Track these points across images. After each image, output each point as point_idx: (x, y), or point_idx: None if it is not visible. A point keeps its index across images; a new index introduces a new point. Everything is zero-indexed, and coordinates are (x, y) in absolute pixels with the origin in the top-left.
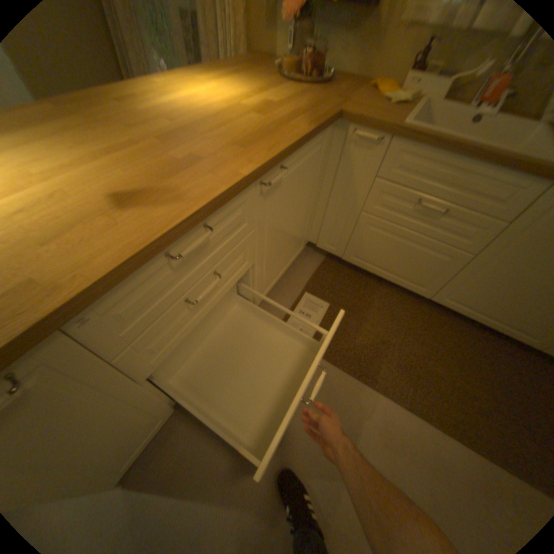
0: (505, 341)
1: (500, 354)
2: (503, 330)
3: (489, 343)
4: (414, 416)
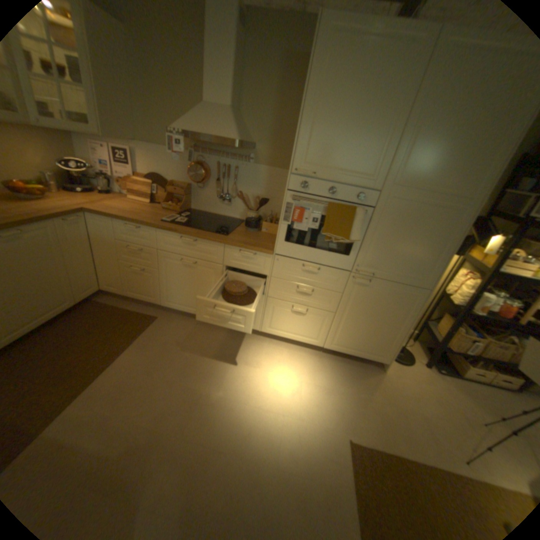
0: (61, 319)
1: (70, 324)
2: (51, 316)
3: (59, 327)
4: (97, 379)
